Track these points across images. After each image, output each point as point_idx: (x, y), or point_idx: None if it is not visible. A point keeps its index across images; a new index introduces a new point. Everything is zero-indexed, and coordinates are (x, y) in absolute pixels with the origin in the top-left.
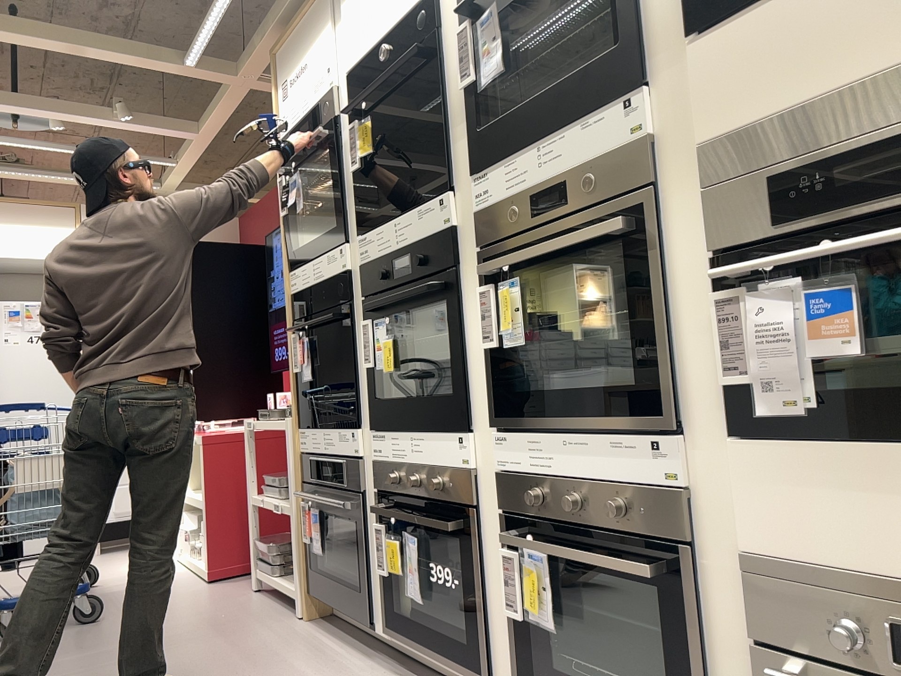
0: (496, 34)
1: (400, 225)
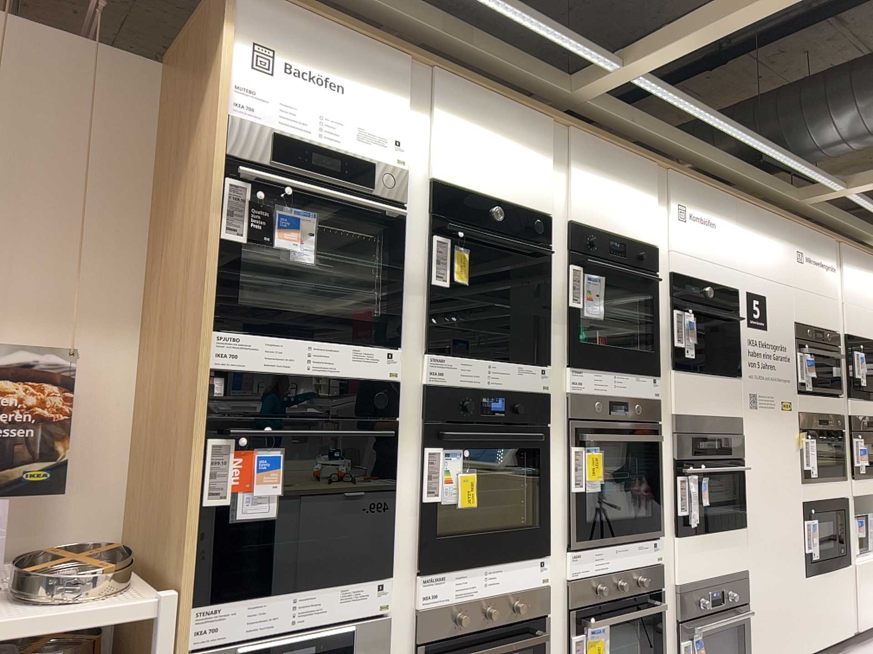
0: (594, 296)
1: (495, 369)
